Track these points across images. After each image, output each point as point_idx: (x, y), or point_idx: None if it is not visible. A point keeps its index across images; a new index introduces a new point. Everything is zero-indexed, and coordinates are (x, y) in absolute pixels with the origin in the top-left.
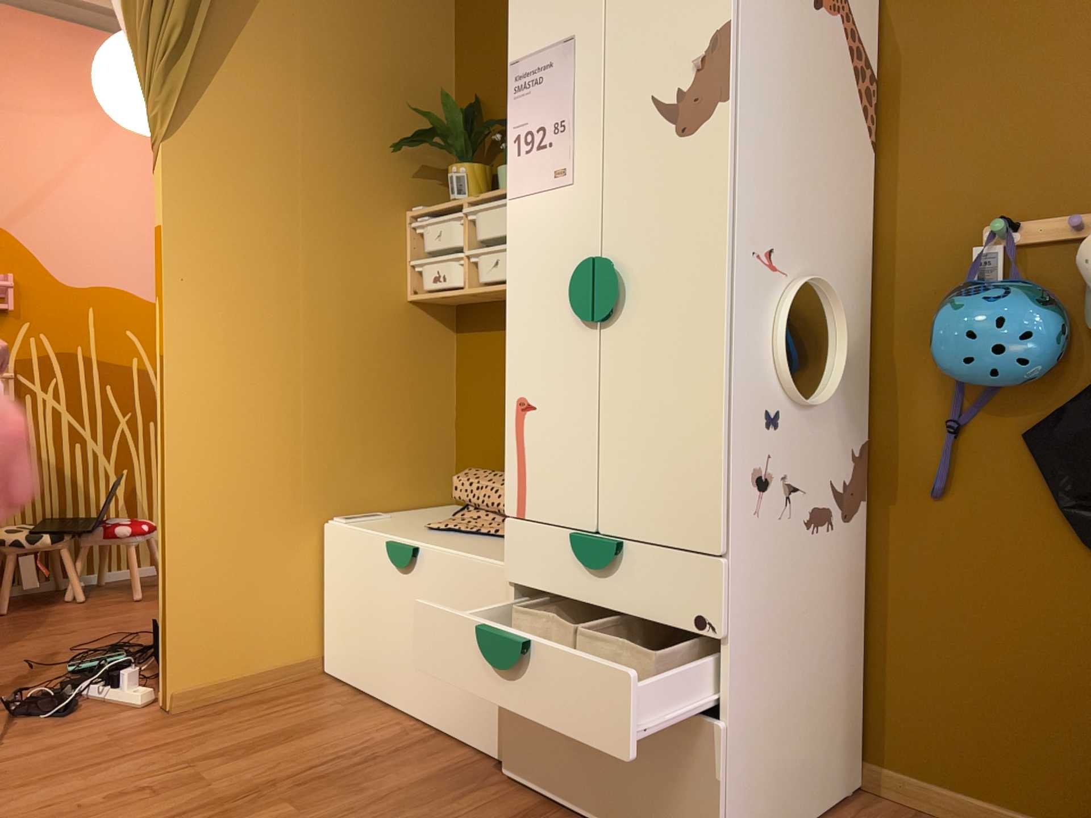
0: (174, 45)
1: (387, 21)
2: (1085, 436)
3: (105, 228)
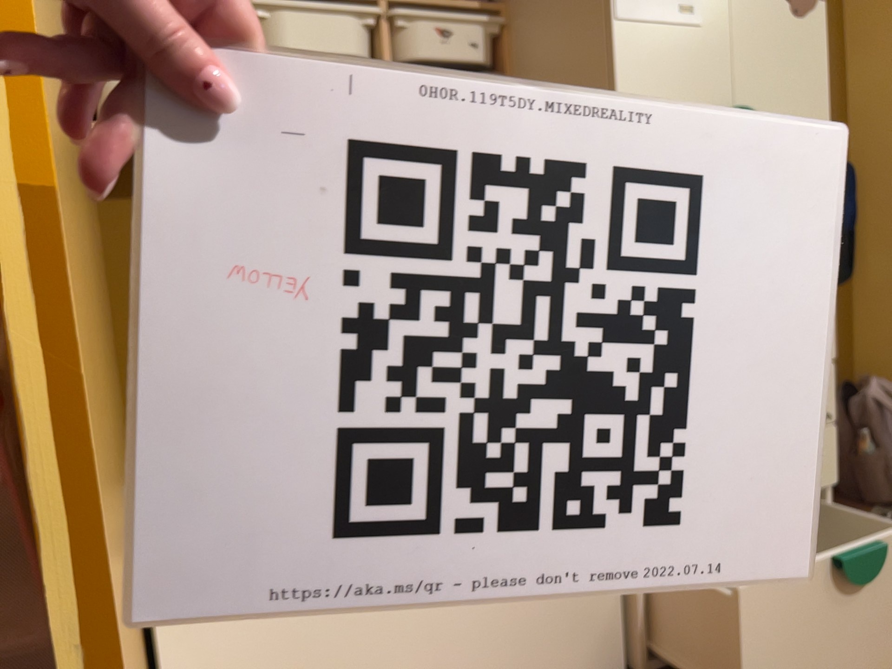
0: None
1: None
2: None
3: None
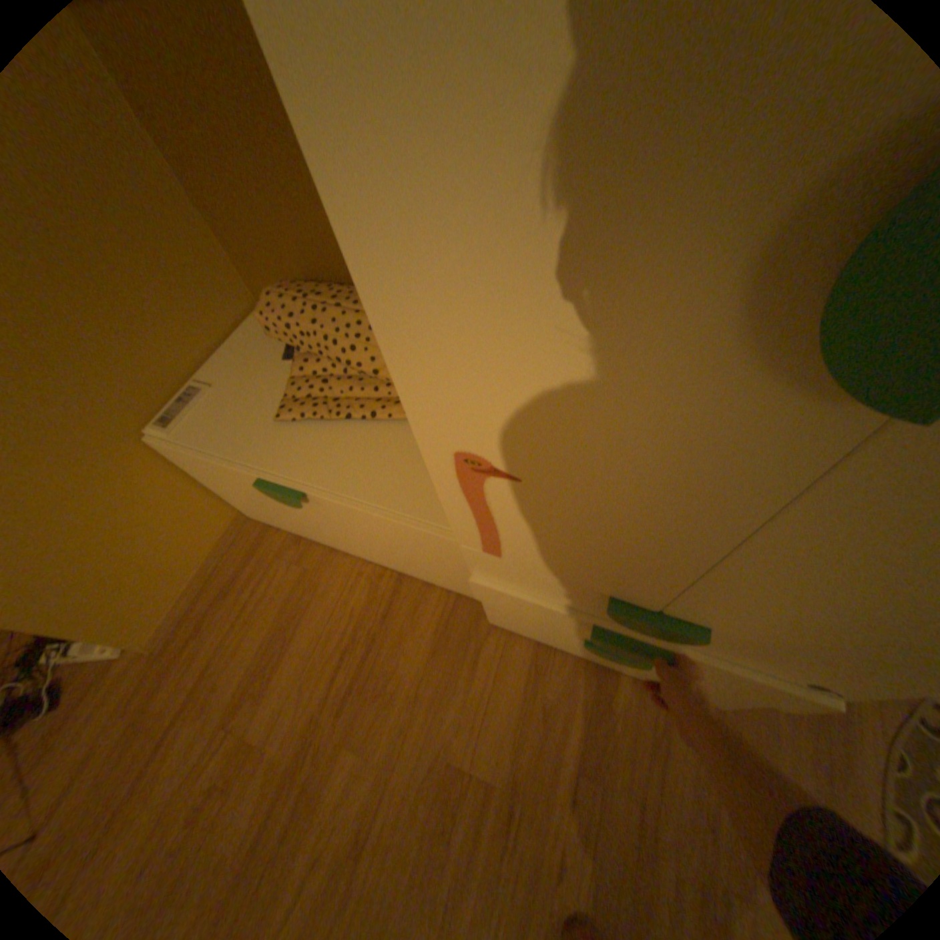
0: None
1: None
2: None
3: None
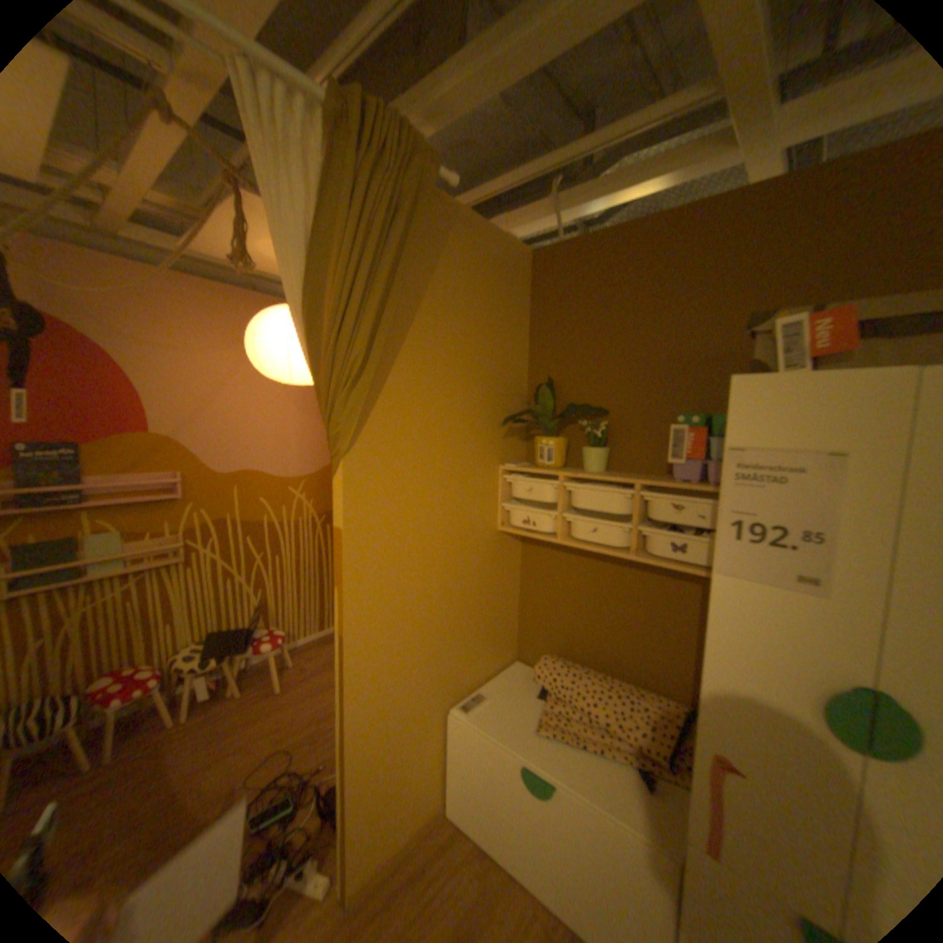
0: (353, 370)
1: (491, 320)
2: None
3: (242, 429)
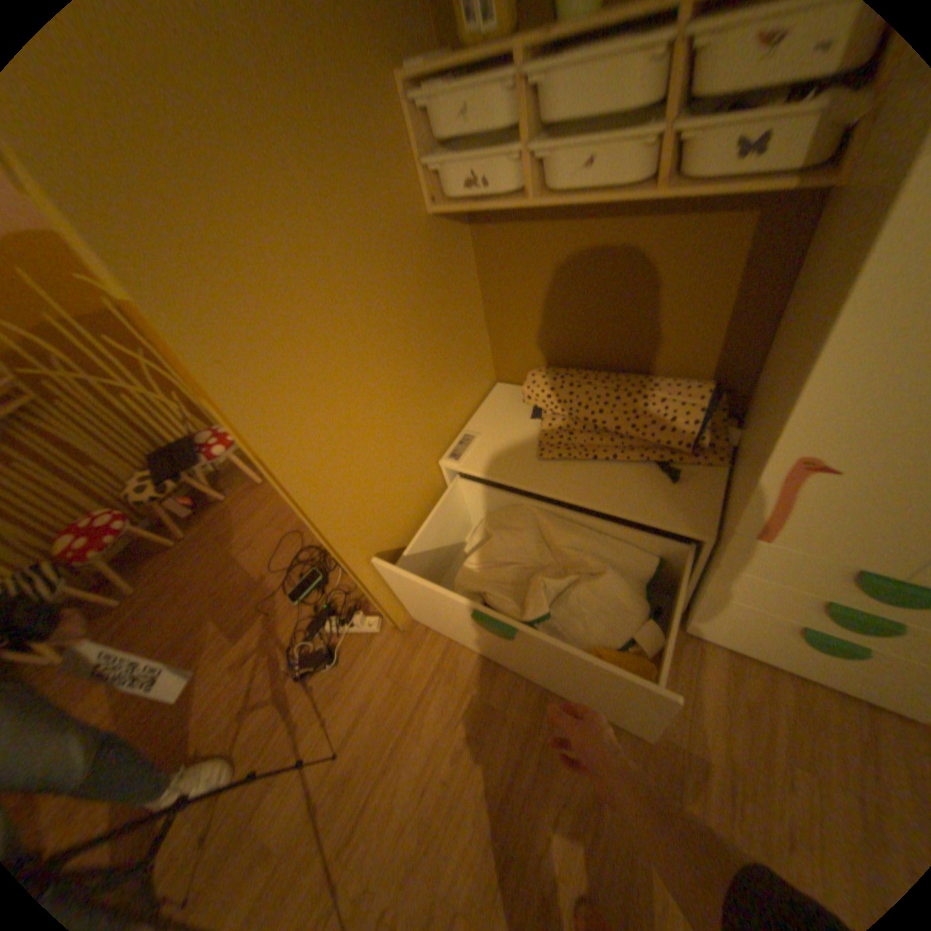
0: None
1: None
2: None
3: None
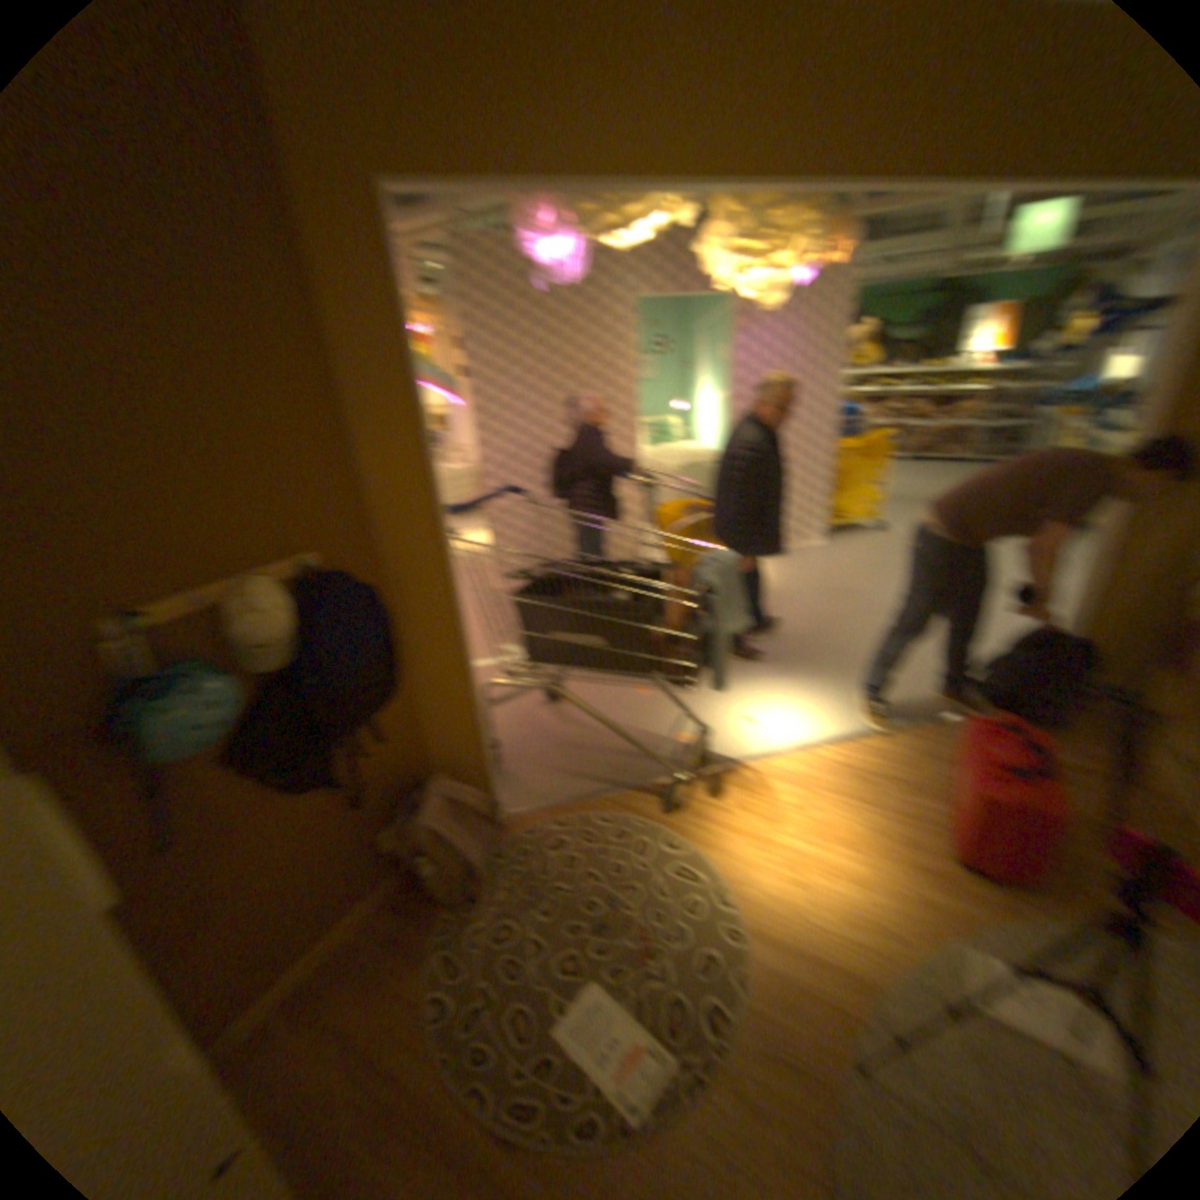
0: None
1: None
2: (261, 738)
3: None
